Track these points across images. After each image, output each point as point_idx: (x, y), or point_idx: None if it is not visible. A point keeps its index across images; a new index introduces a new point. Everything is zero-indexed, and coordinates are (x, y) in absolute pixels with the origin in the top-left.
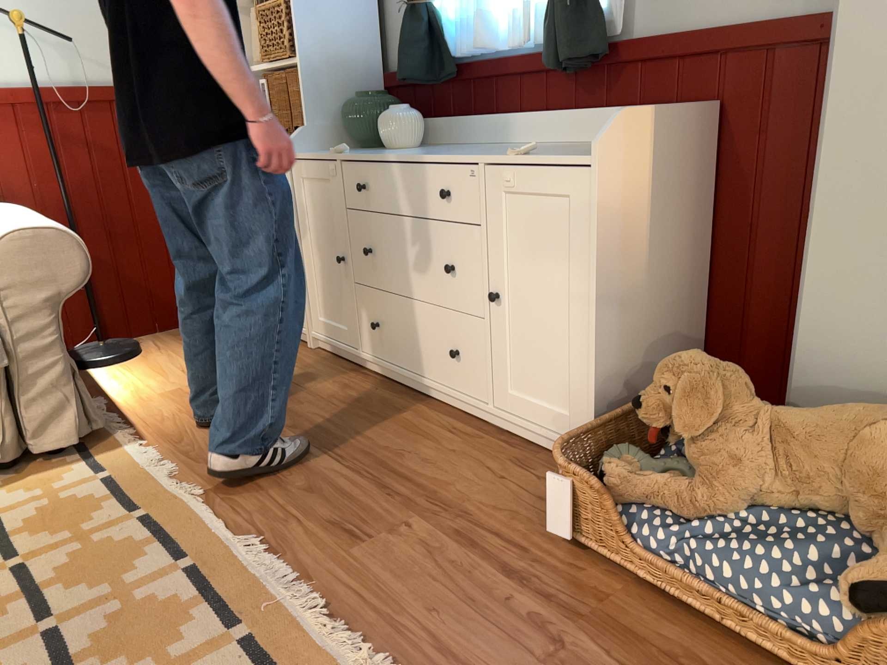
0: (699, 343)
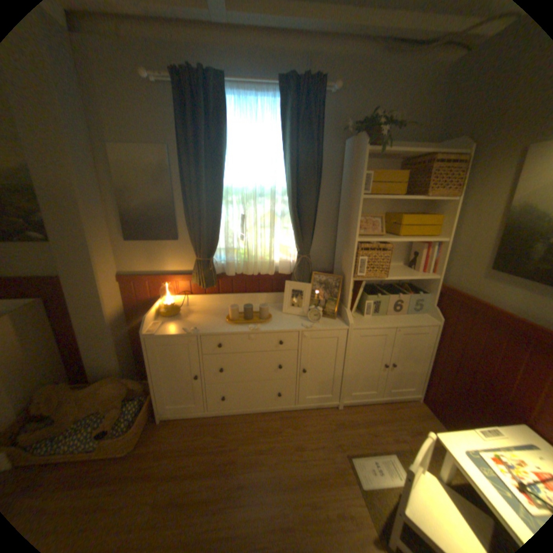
0: (62, 366)
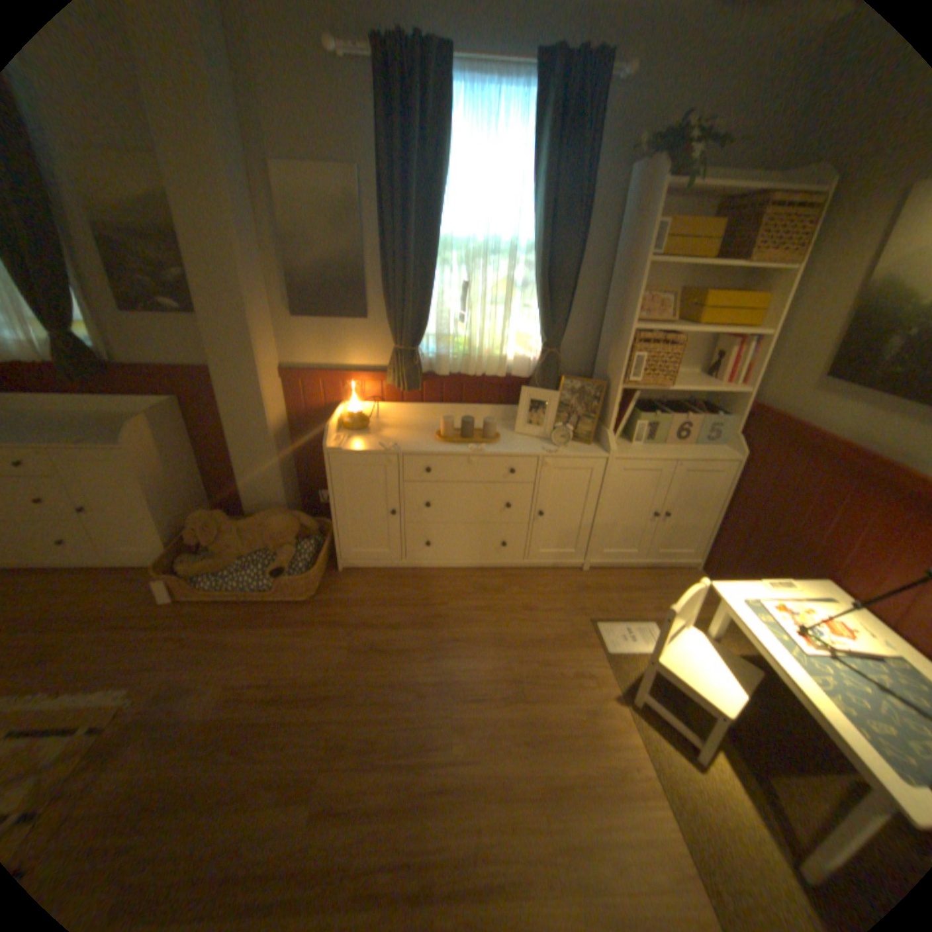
0: (204, 493)
